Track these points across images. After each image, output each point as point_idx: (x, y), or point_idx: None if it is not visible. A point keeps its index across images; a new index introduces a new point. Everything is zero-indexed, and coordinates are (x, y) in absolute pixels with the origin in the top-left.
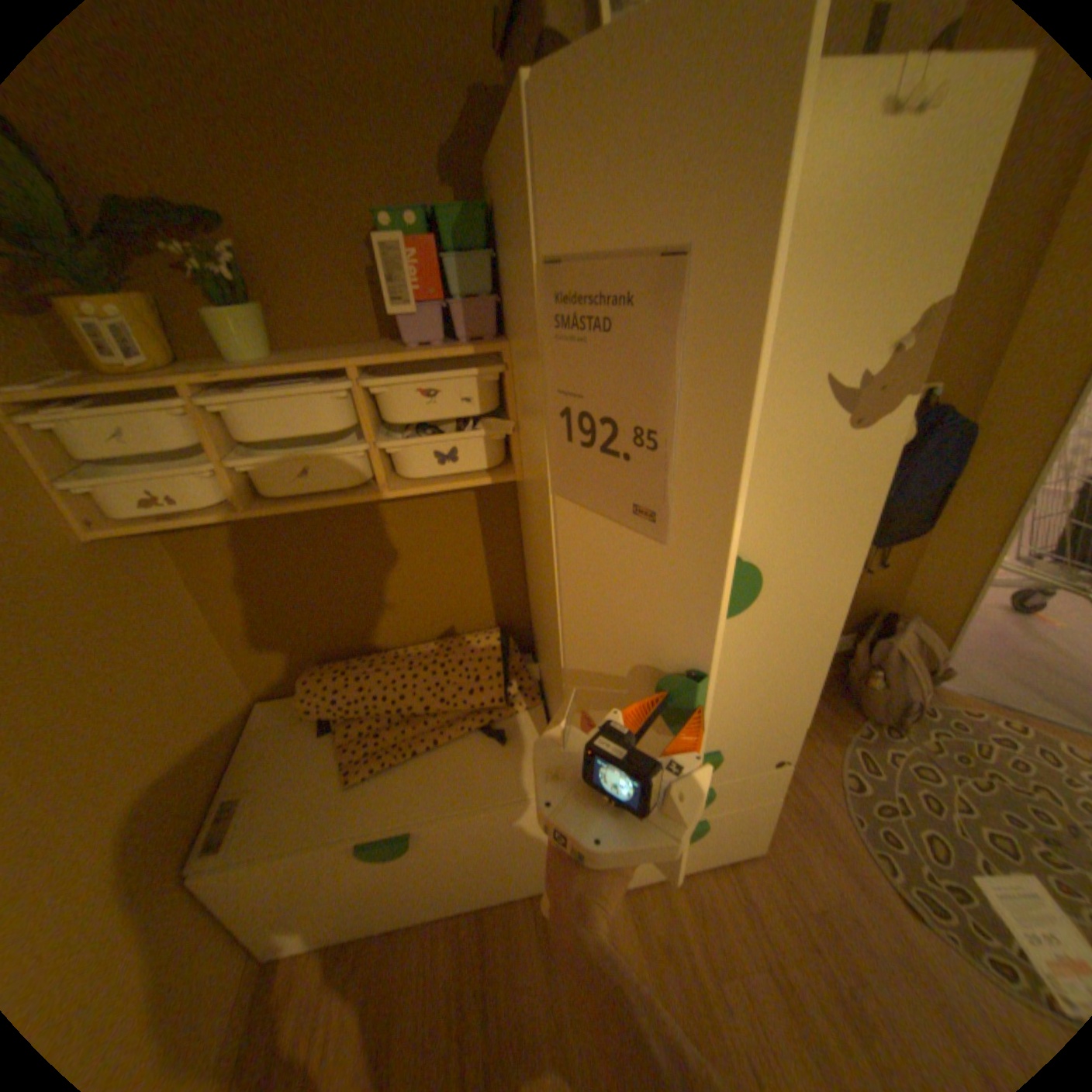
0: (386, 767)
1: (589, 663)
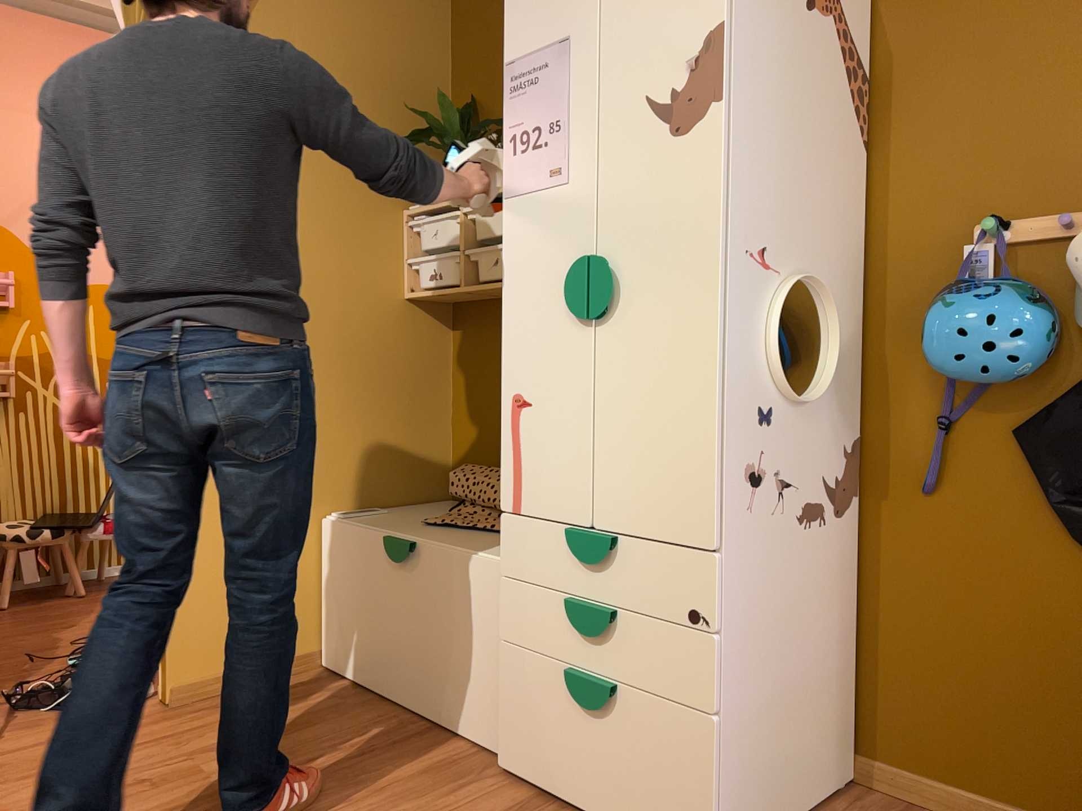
0: (452, 525)
1: (514, 355)
